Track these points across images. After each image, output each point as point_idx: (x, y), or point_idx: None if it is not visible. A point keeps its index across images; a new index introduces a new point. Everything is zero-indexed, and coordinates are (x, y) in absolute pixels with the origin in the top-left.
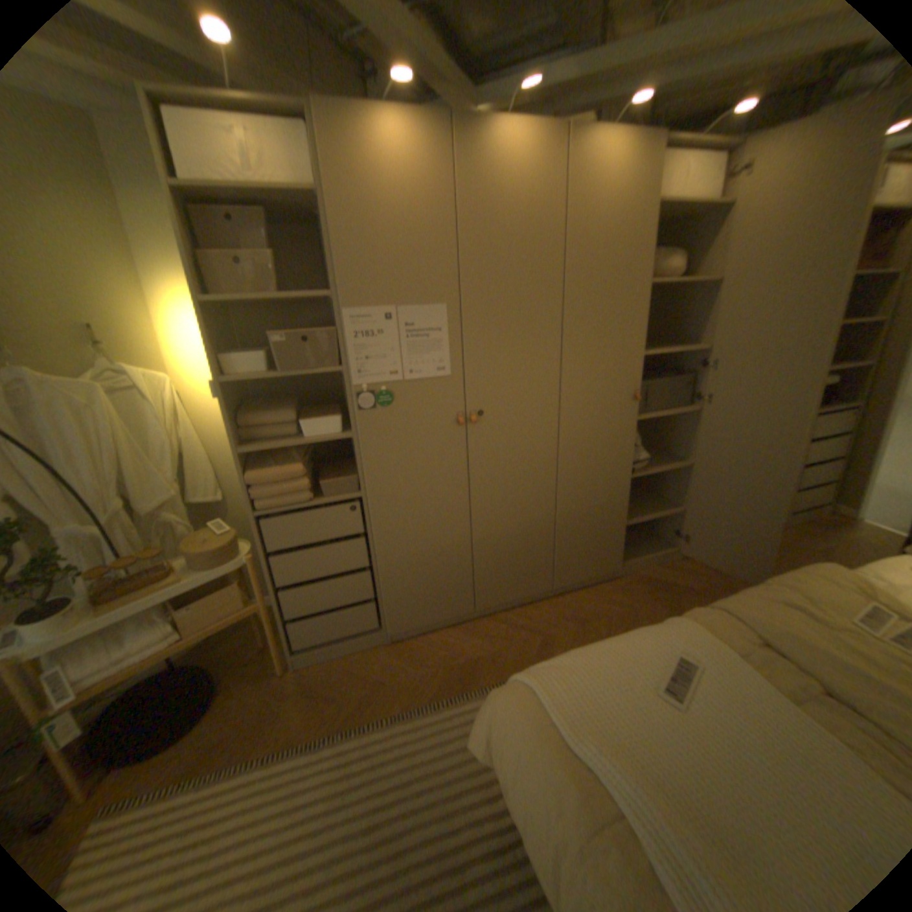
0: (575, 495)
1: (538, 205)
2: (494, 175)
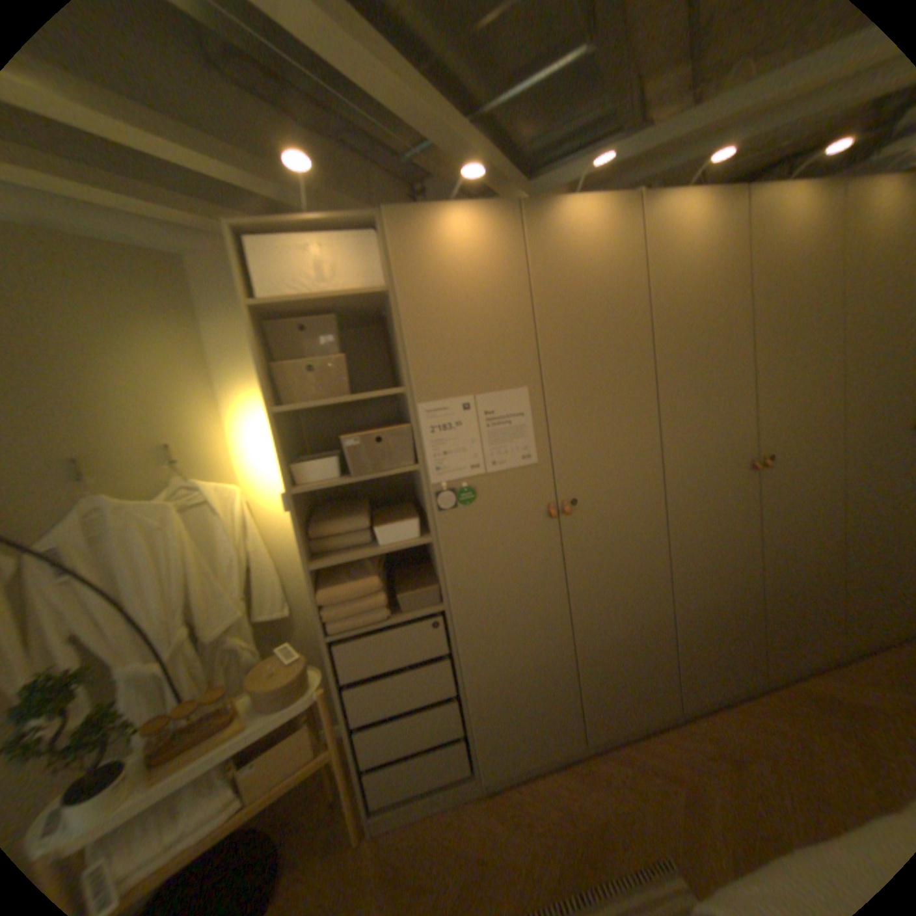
0: (697, 590)
1: (618, 274)
2: (568, 251)
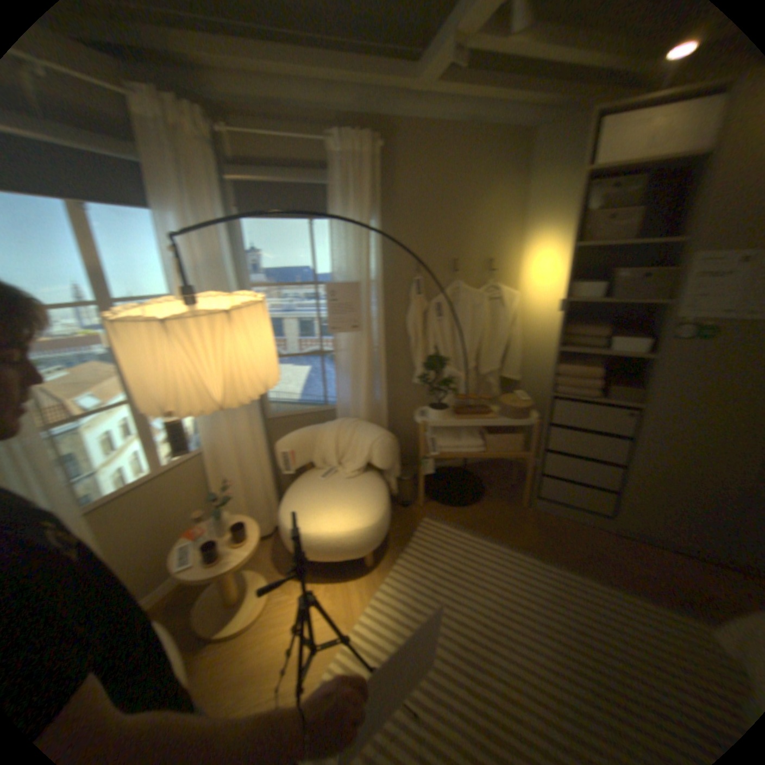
0: None
1: None
2: None
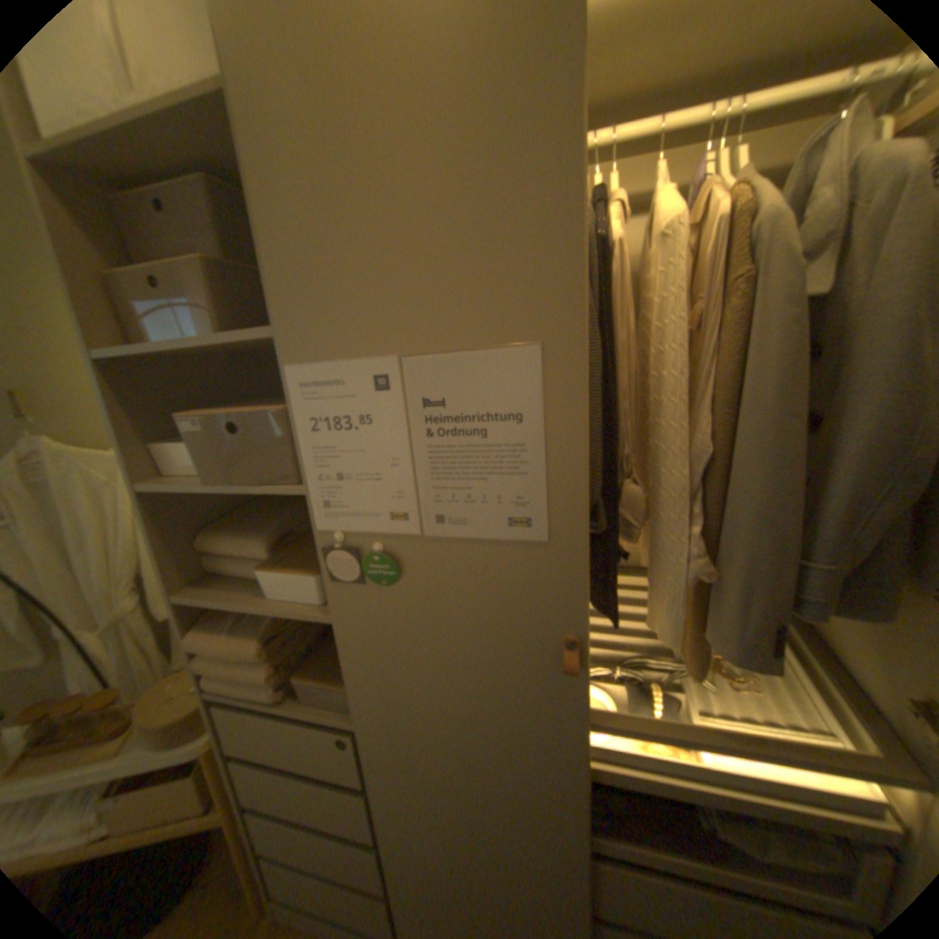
0: None
1: None
2: None
